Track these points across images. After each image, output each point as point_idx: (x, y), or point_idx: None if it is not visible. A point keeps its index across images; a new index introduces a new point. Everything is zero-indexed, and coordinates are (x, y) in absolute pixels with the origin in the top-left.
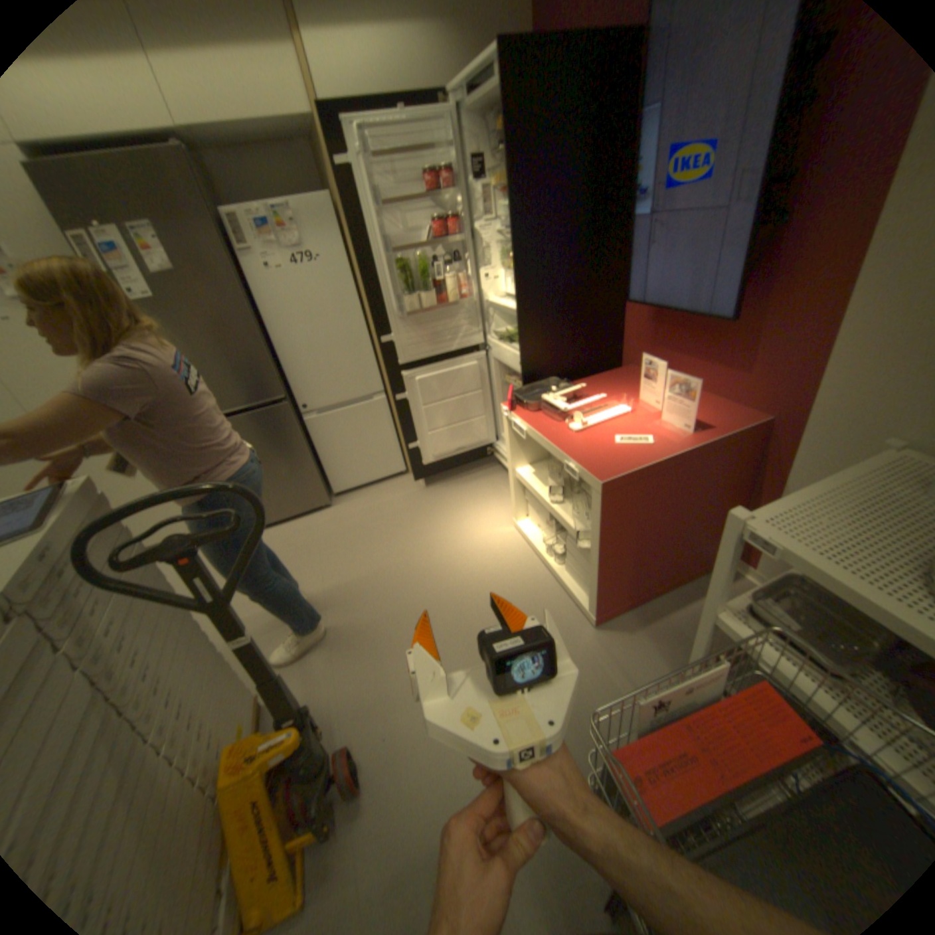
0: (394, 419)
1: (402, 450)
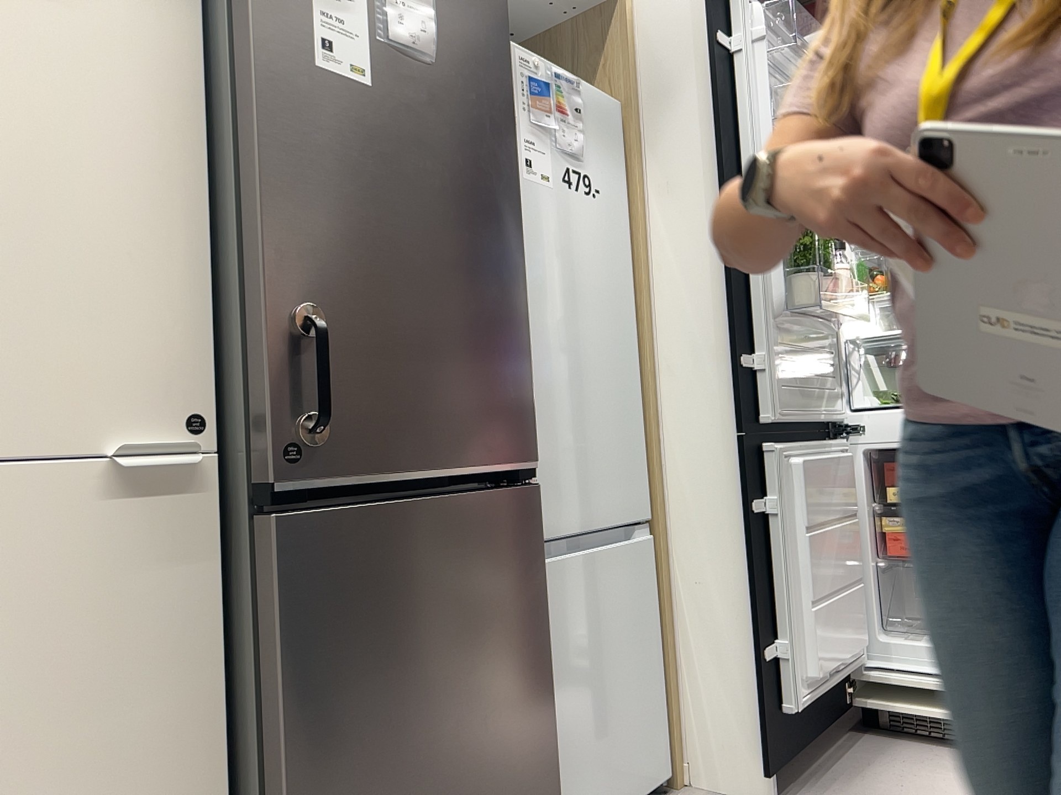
0: (657, 605)
1: (664, 704)
